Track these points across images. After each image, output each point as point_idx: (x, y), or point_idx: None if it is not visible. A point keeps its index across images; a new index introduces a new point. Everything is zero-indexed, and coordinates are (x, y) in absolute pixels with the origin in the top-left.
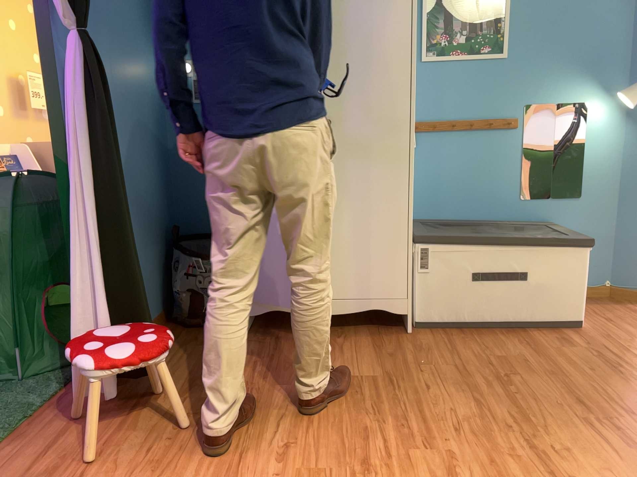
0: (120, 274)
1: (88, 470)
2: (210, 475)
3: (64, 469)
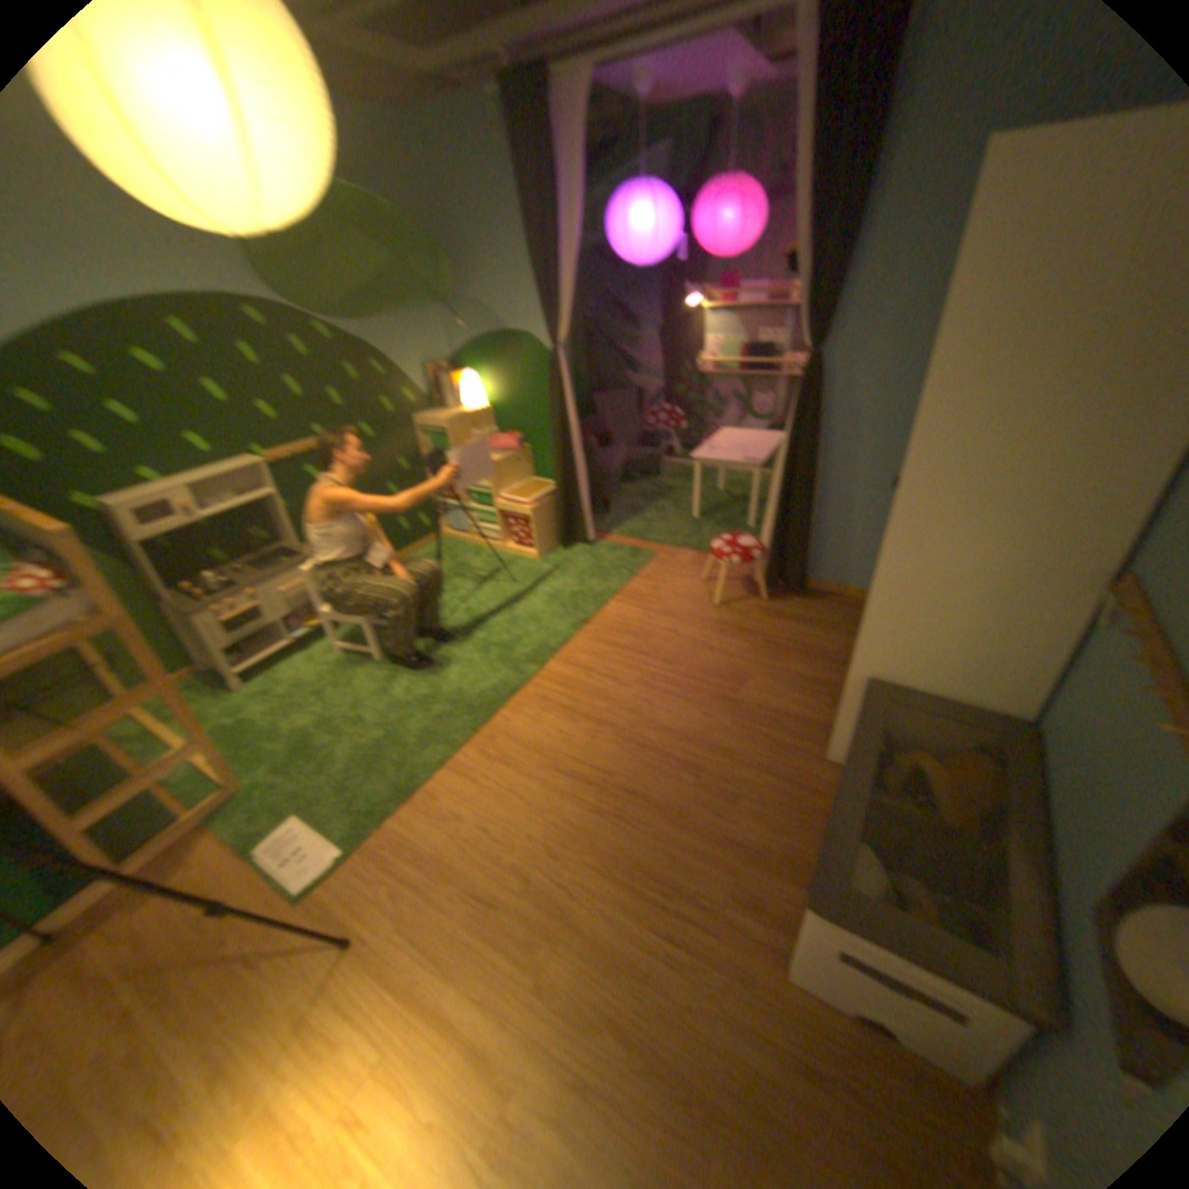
0: (780, 524)
1: (693, 583)
2: (666, 612)
3: (698, 578)
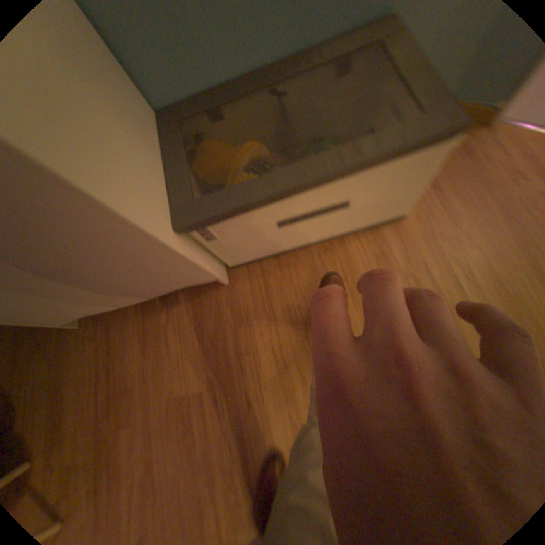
0: None
1: None
2: None
3: None
